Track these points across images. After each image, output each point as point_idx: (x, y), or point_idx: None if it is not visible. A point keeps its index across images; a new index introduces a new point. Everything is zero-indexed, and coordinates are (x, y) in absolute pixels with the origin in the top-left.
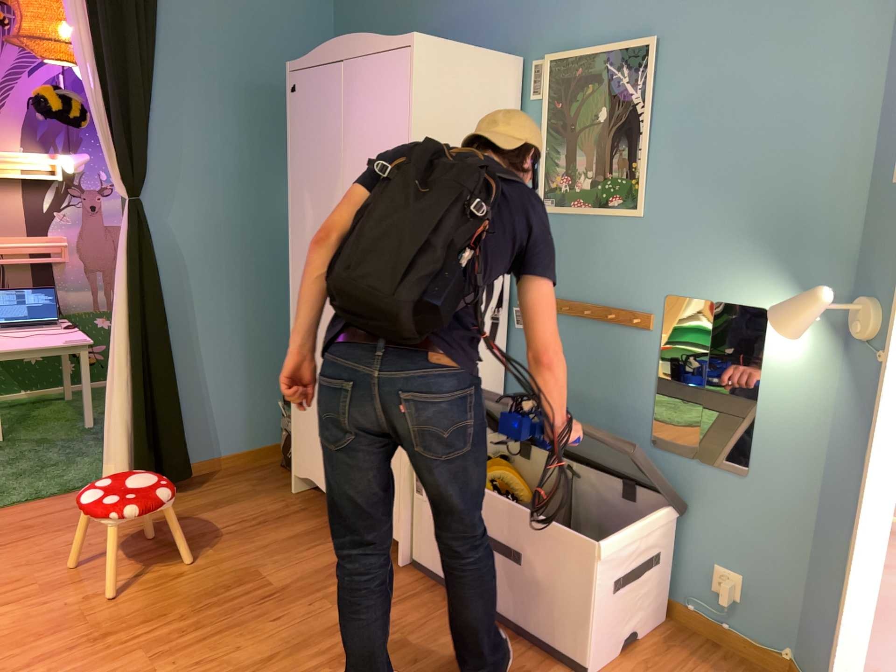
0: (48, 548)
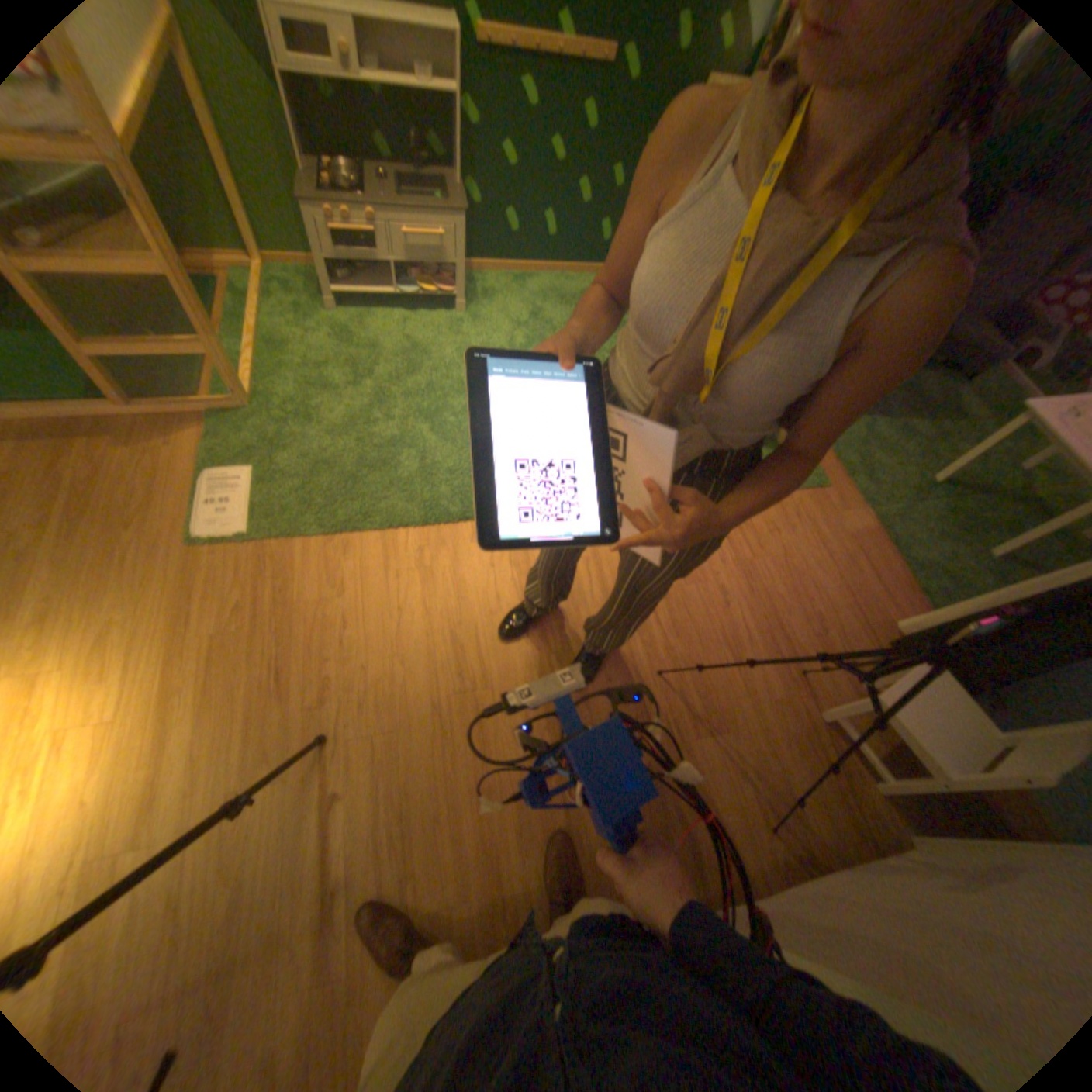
0: (807, 574)
